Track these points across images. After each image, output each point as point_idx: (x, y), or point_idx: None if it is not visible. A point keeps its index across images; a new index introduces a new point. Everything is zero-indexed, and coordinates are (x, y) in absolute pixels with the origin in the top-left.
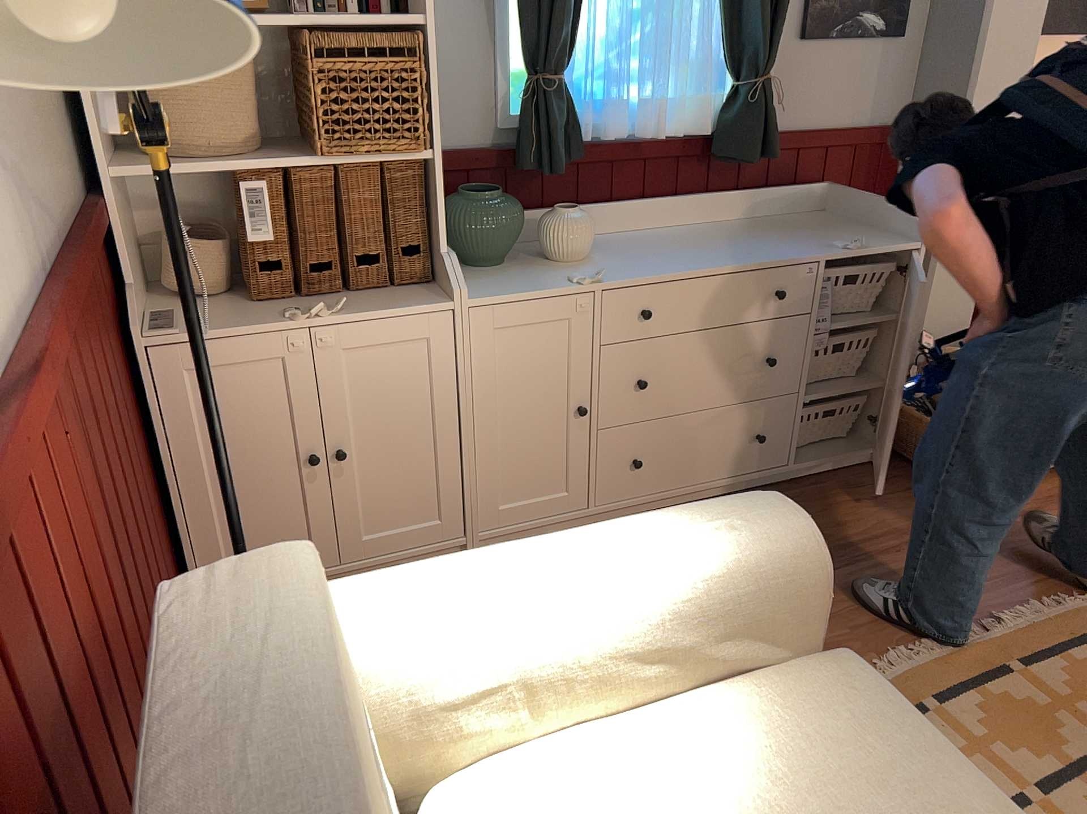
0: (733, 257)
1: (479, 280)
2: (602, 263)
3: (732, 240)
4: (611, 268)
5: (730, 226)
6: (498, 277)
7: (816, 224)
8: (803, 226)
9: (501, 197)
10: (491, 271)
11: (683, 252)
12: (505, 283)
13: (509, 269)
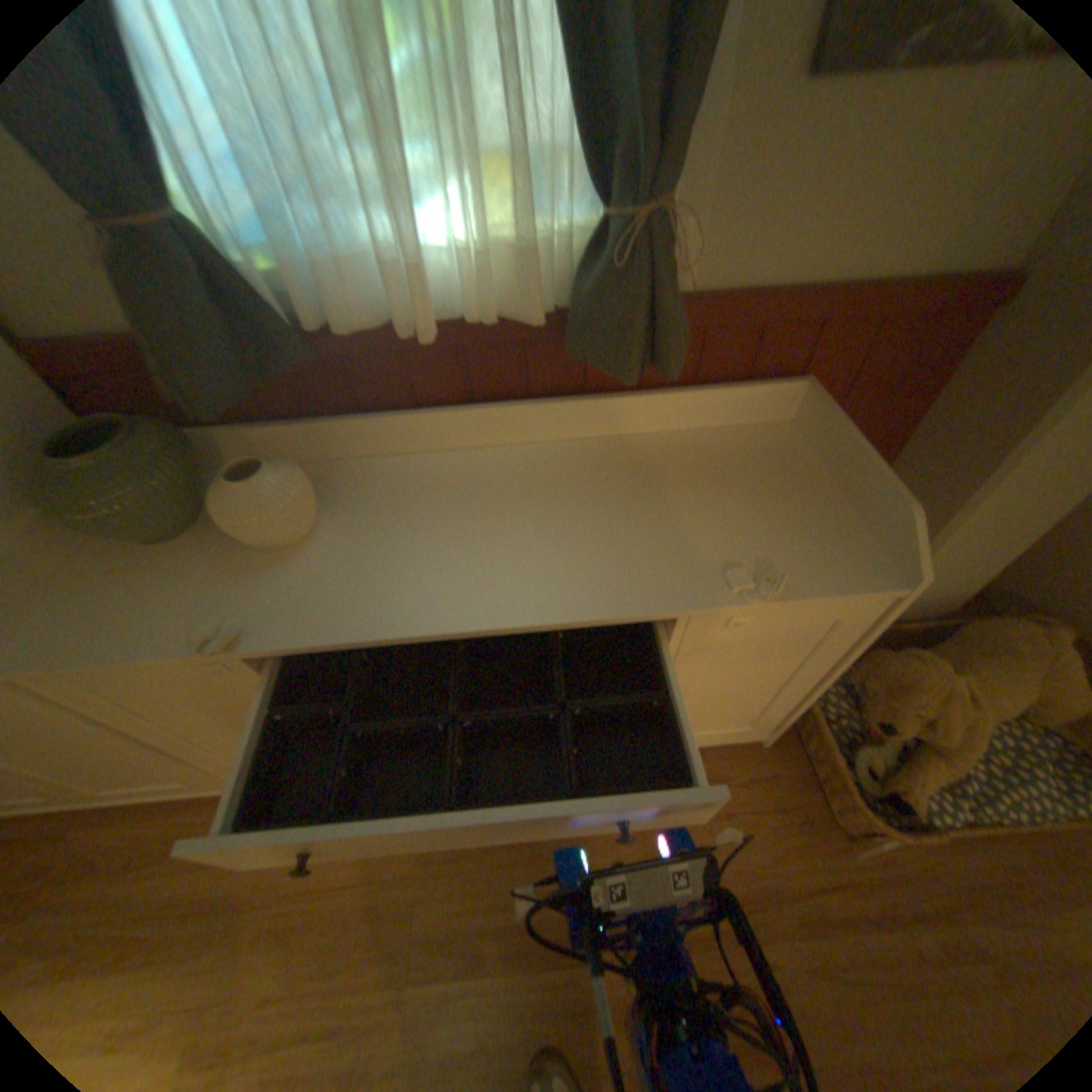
0: (523, 582)
1: (98, 587)
2: (313, 561)
3: (571, 509)
4: (306, 585)
5: (607, 451)
6: (129, 583)
7: (747, 469)
8: (721, 472)
9: (110, 456)
10: (142, 560)
11: (460, 543)
12: (115, 608)
13: (171, 556)
